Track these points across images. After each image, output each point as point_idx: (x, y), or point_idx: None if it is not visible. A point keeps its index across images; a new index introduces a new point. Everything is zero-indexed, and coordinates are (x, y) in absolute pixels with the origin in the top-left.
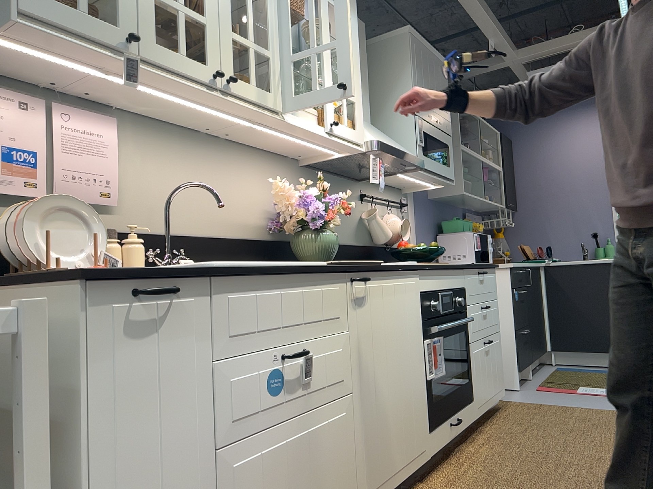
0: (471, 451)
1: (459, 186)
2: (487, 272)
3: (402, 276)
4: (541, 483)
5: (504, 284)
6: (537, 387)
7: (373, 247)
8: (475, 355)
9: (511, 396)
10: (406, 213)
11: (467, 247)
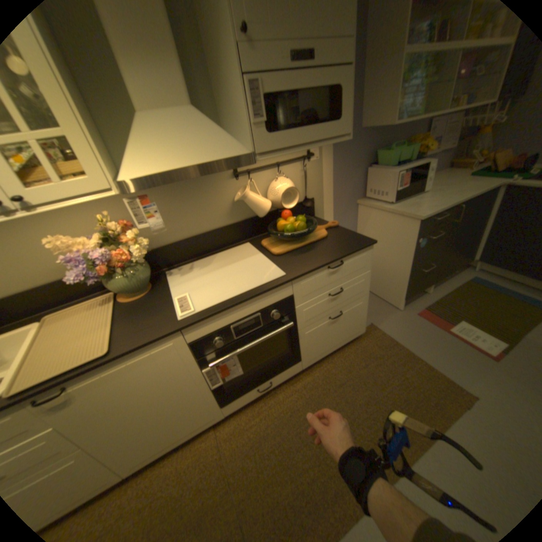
0: (278, 400)
1: (397, 109)
2: (347, 258)
3: (141, 351)
4: (275, 477)
5: (411, 232)
6: (421, 311)
7: (256, 217)
8: (308, 334)
9: (386, 319)
10: (314, 163)
11: (390, 184)
